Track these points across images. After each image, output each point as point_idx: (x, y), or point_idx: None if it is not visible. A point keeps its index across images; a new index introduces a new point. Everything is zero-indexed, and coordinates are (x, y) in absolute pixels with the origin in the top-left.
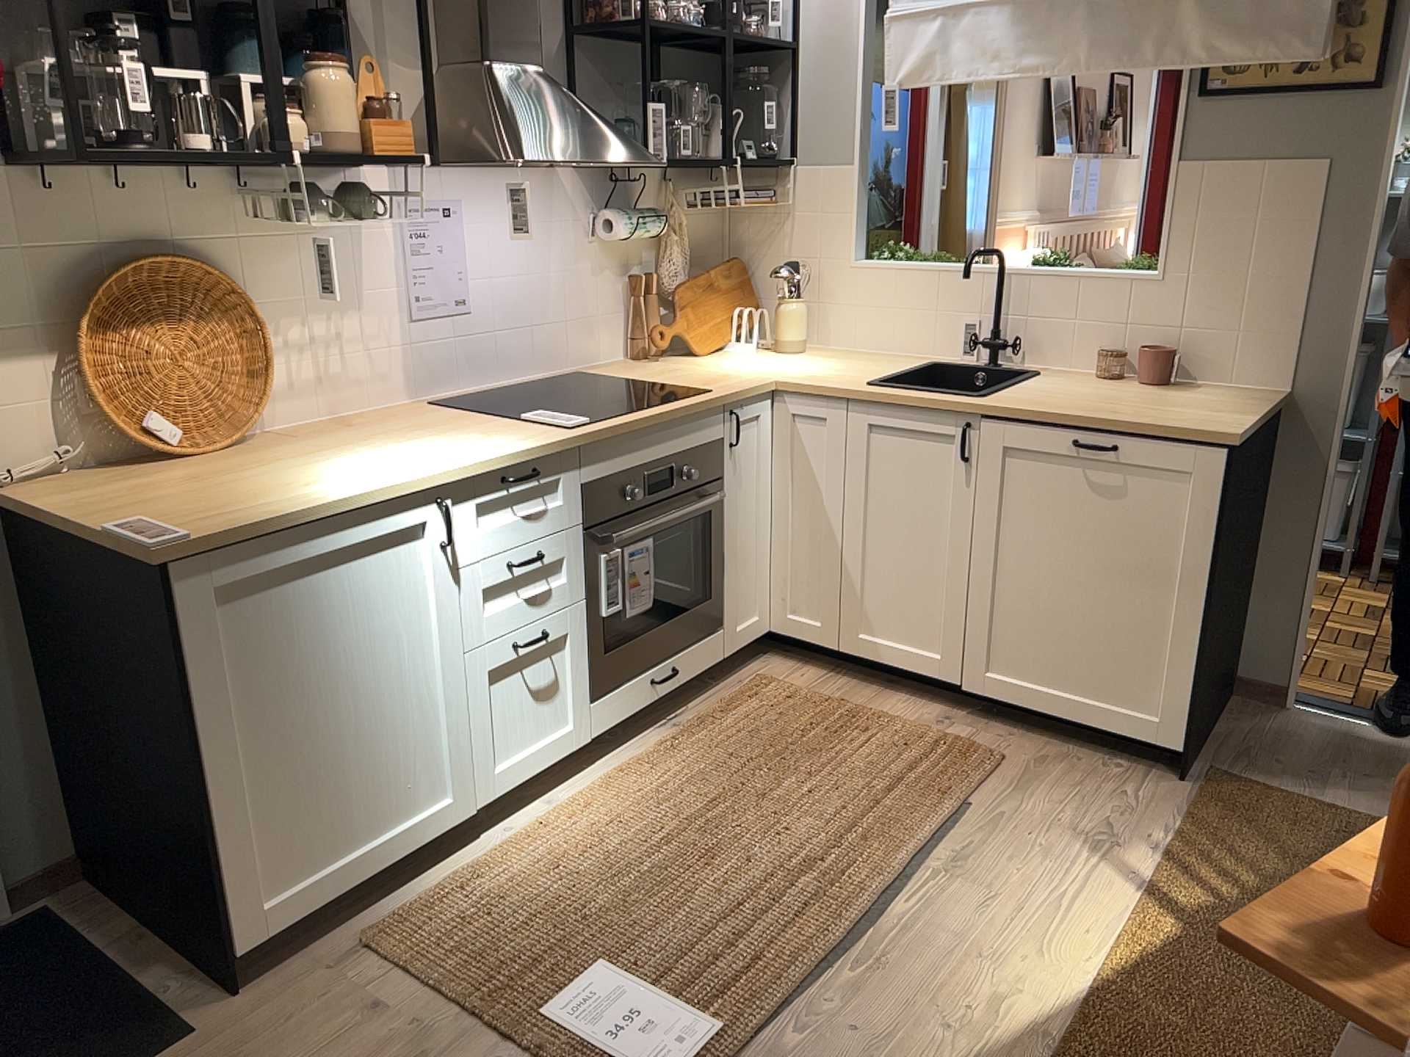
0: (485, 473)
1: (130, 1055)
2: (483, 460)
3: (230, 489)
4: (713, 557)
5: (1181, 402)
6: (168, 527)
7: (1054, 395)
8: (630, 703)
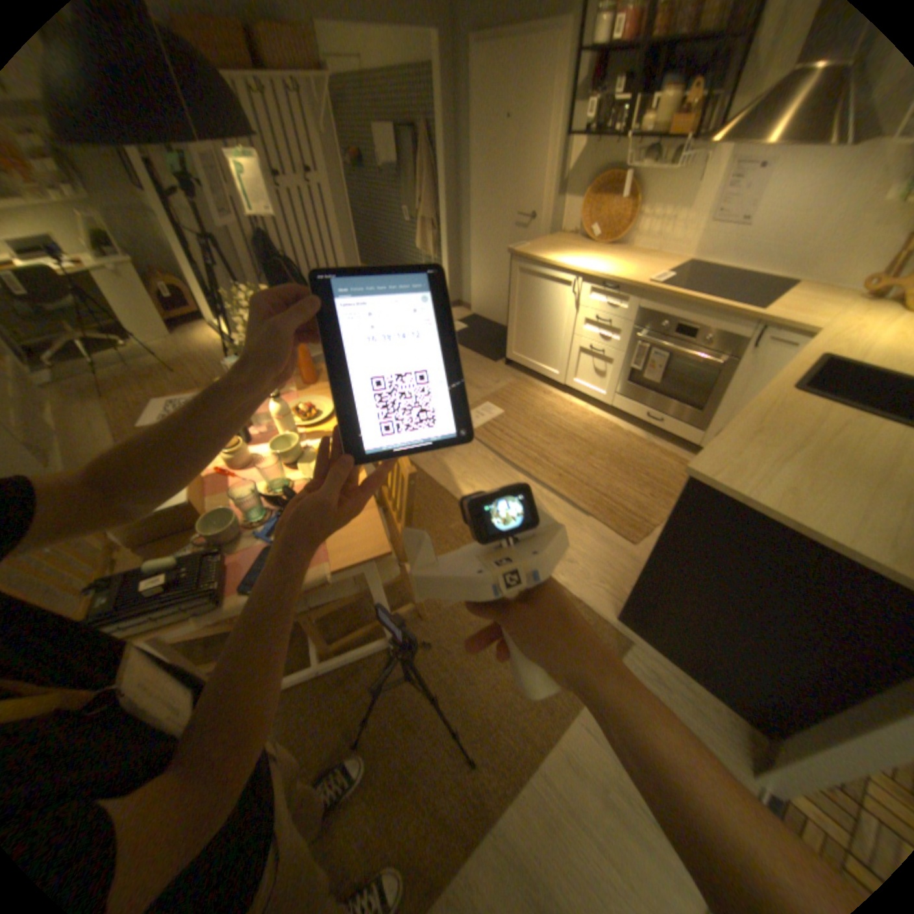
0: (594, 277)
1: (489, 356)
2: (595, 272)
3: (559, 249)
4: (711, 394)
5: (839, 490)
6: (519, 247)
7: (831, 425)
8: (631, 409)
